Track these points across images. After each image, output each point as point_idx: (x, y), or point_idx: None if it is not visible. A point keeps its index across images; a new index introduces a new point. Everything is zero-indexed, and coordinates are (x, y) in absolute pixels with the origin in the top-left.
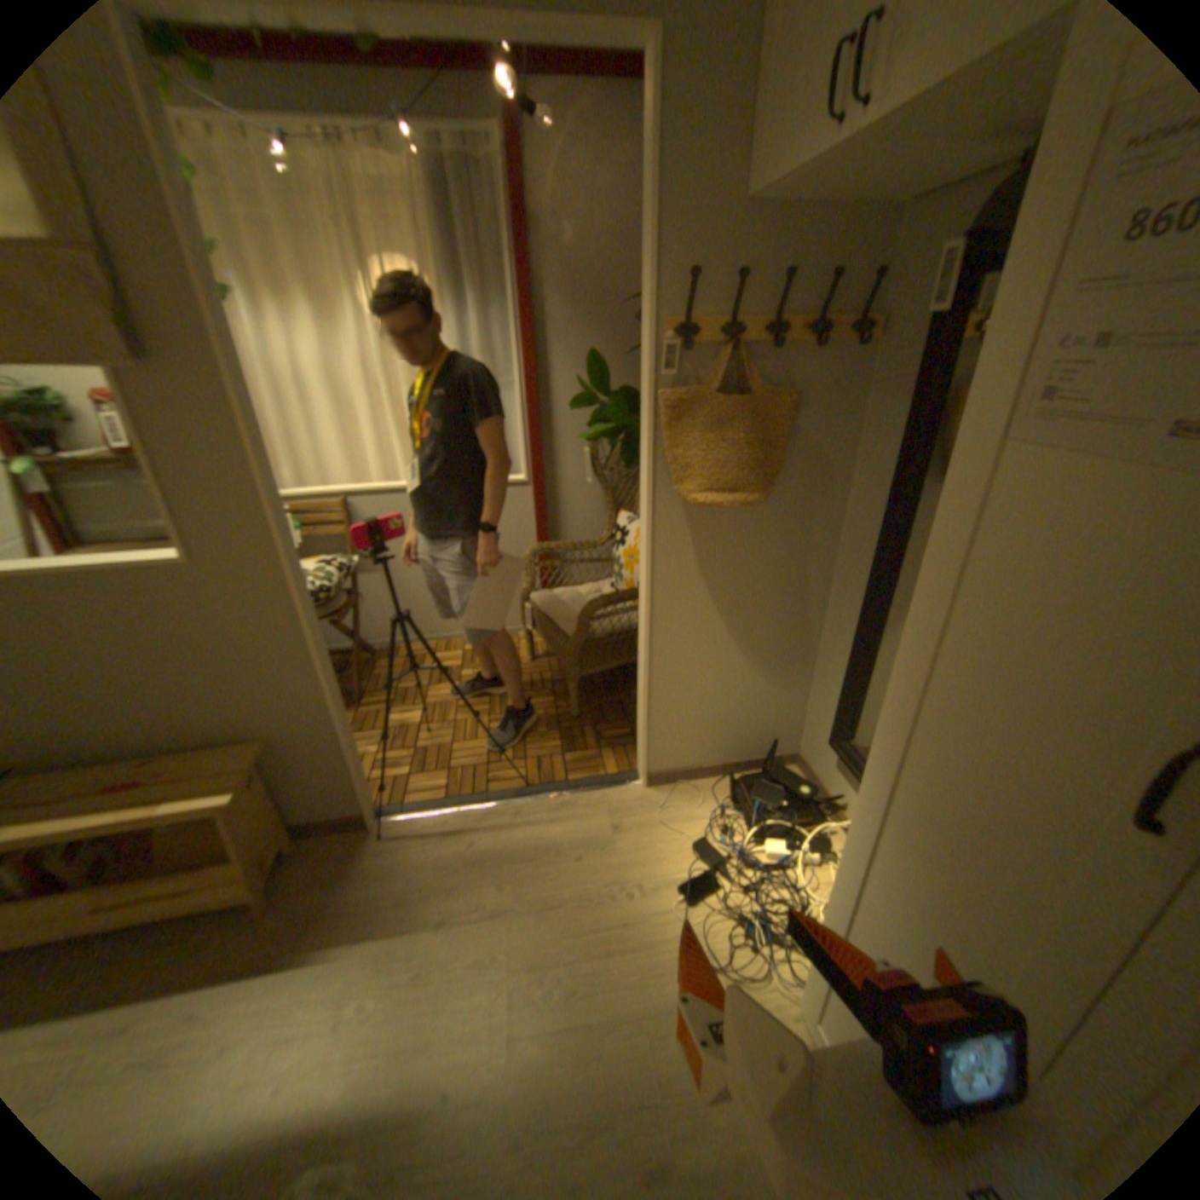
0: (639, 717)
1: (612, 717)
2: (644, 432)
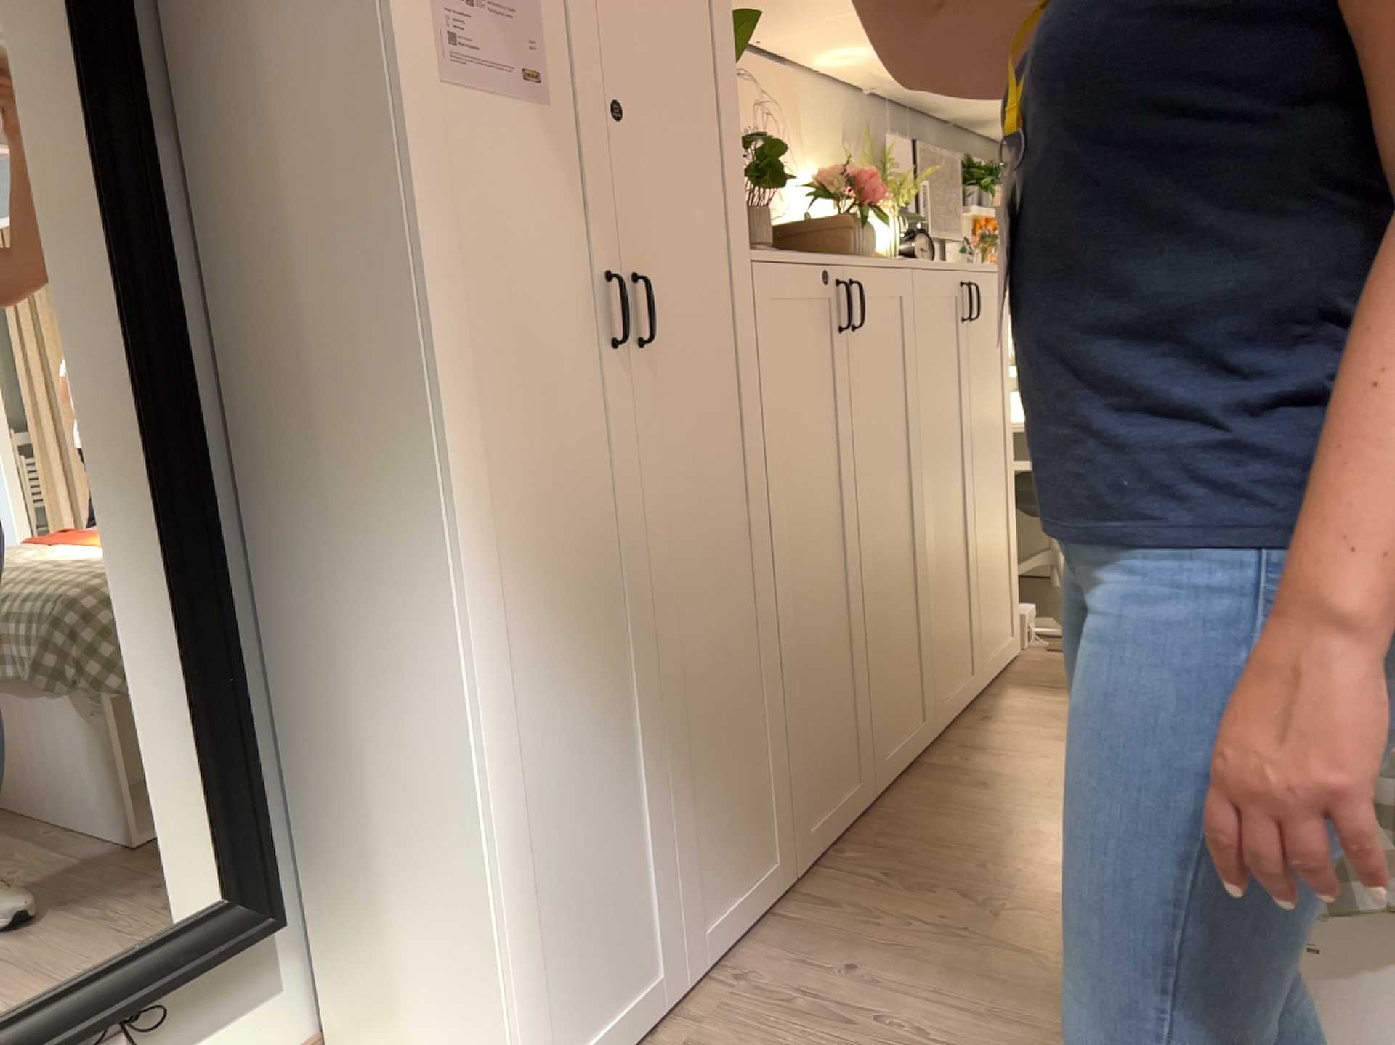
0: None
1: None
2: None
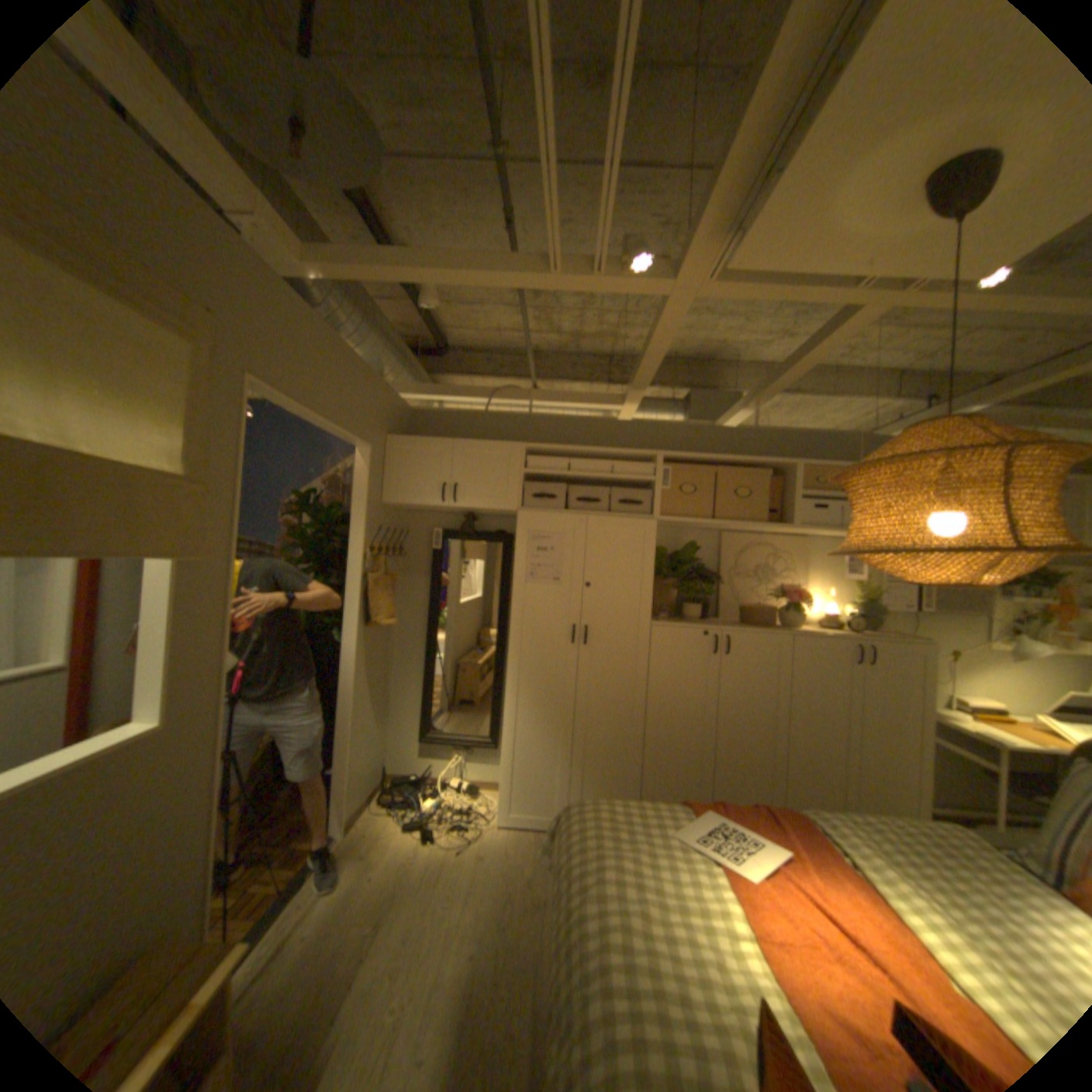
0: (333, 783)
1: (256, 836)
2: (347, 594)
